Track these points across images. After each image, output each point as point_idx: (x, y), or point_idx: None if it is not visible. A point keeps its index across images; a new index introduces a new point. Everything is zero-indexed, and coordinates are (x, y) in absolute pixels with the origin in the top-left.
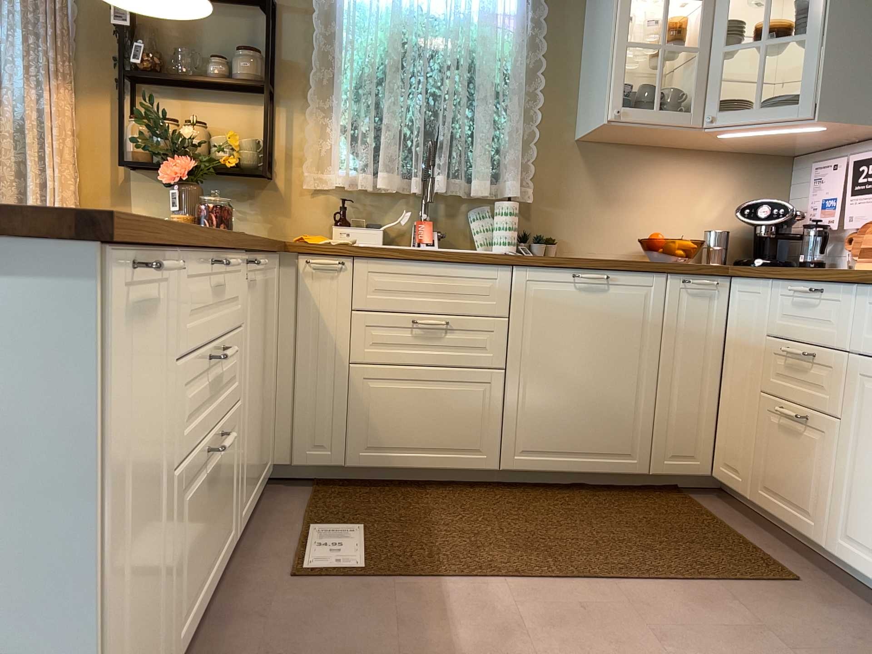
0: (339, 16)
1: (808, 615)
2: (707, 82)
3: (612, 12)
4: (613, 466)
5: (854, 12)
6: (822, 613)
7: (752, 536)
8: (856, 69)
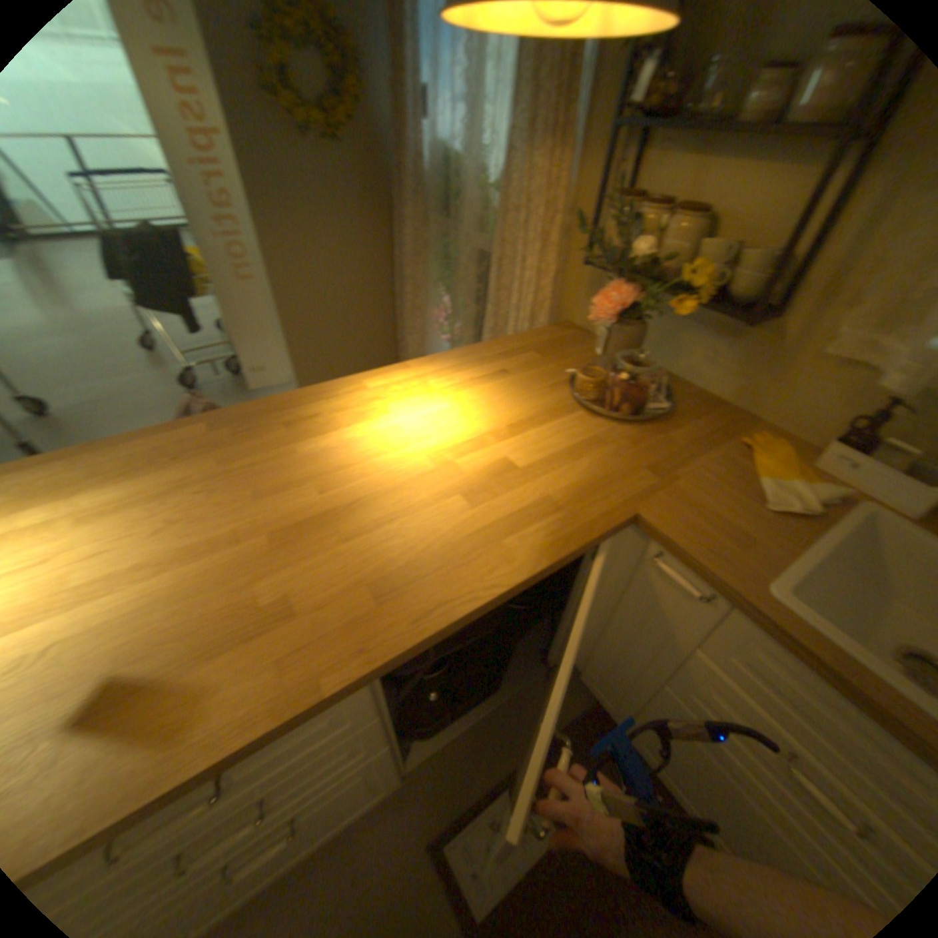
0: None
1: None
2: None
3: None
4: None
5: None
6: None
7: None
8: None
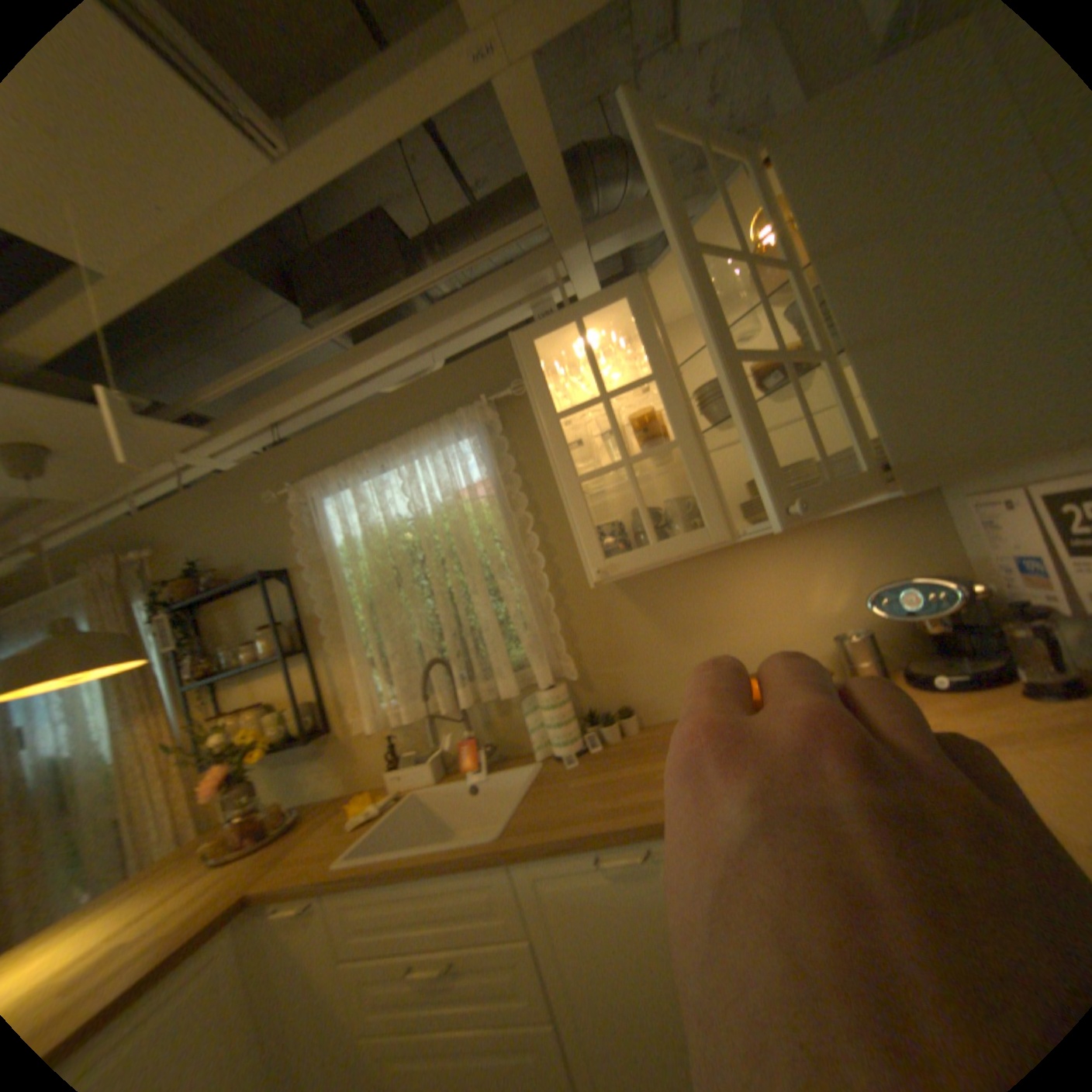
0: (334, 558)
1: None
2: (714, 477)
3: (550, 449)
4: None
5: (883, 291)
6: None
7: None
8: (941, 378)
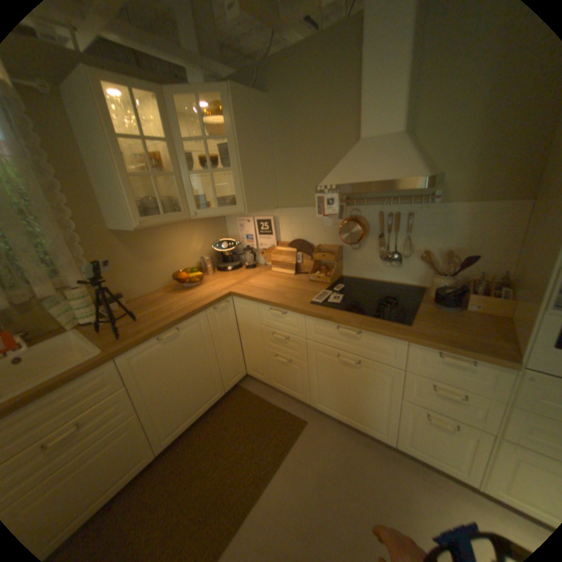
0: None
1: (322, 446)
2: (184, 192)
3: (105, 151)
4: (210, 404)
5: (247, 155)
6: (323, 439)
7: (275, 400)
8: (254, 185)
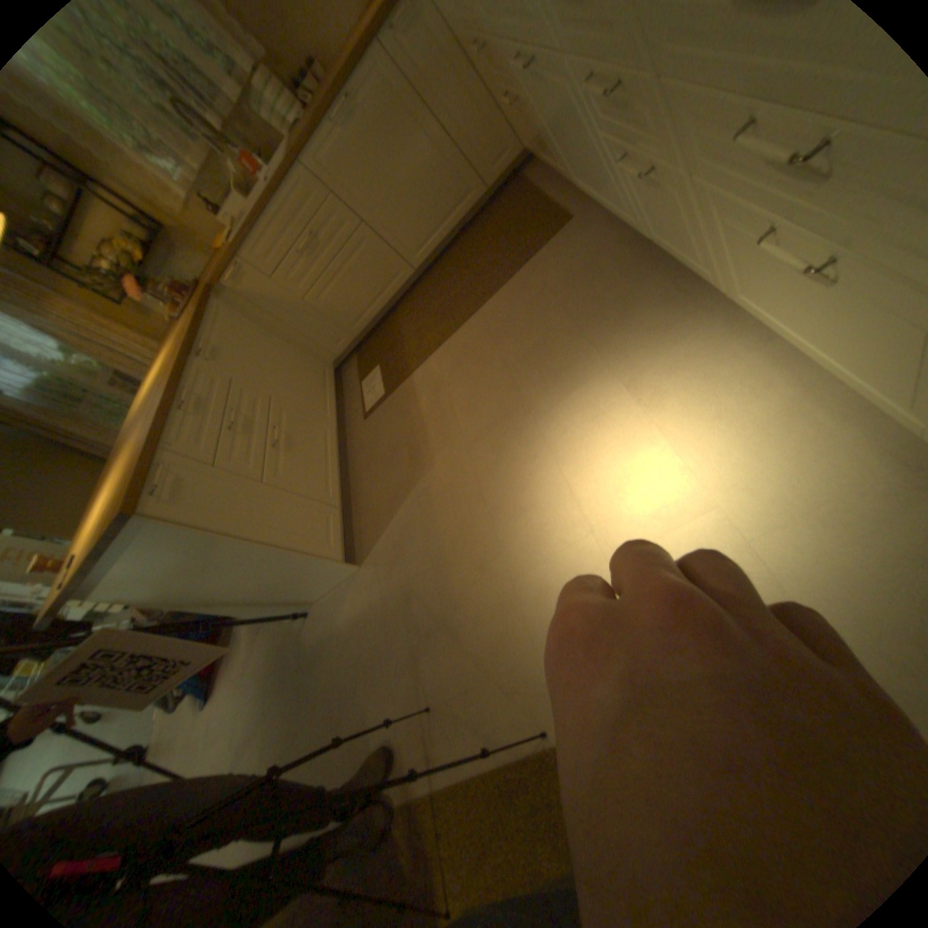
0: None
1: (572, 247)
2: None
3: None
4: (466, 206)
5: None
6: (580, 237)
7: (555, 185)
8: None
